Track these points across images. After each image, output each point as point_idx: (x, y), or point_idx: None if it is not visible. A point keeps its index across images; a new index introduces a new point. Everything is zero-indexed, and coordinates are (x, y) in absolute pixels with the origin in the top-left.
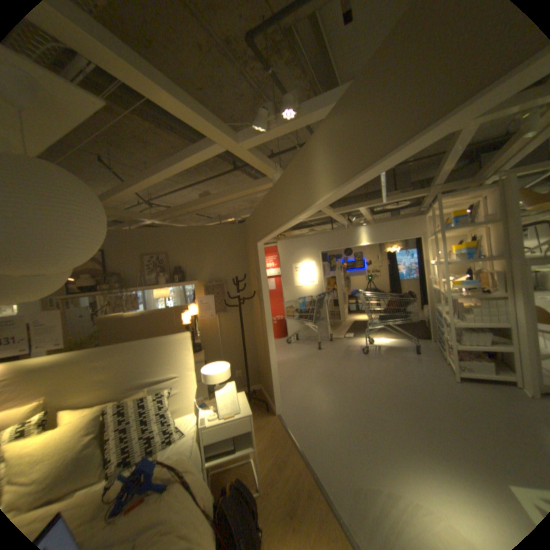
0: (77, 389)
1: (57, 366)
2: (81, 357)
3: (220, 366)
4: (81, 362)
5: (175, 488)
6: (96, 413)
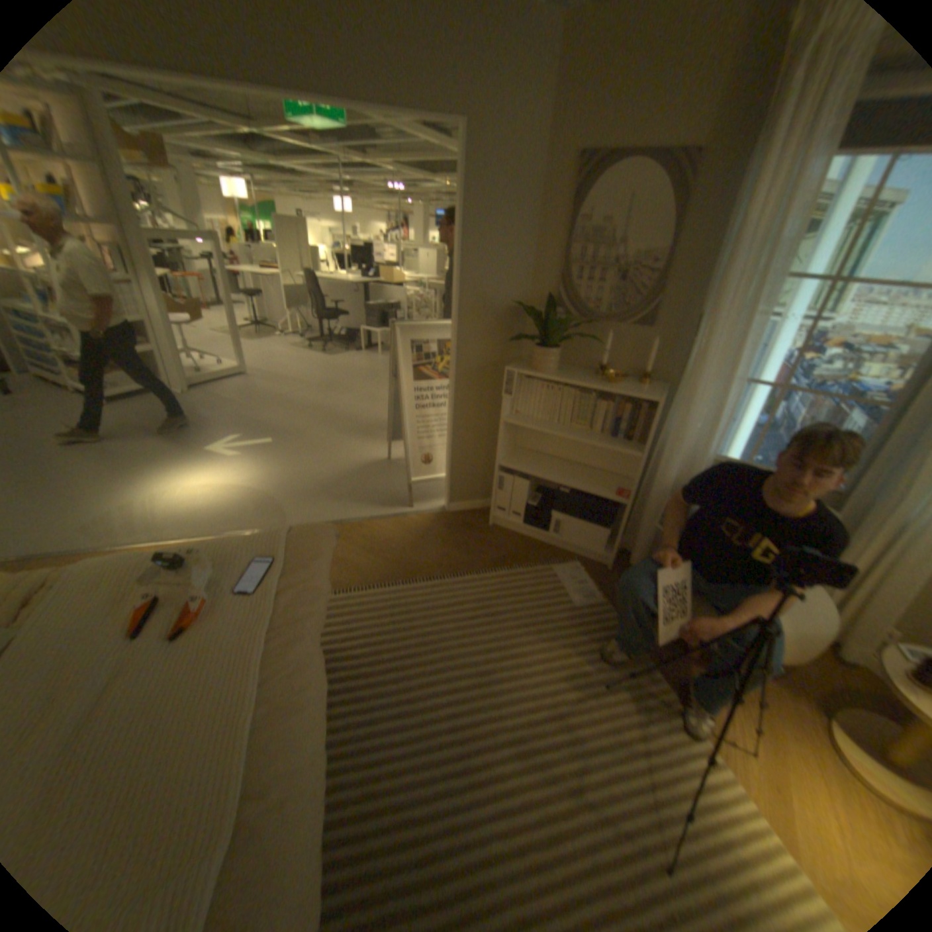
0: None
1: None
2: None
3: None
4: None
5: None
6: None
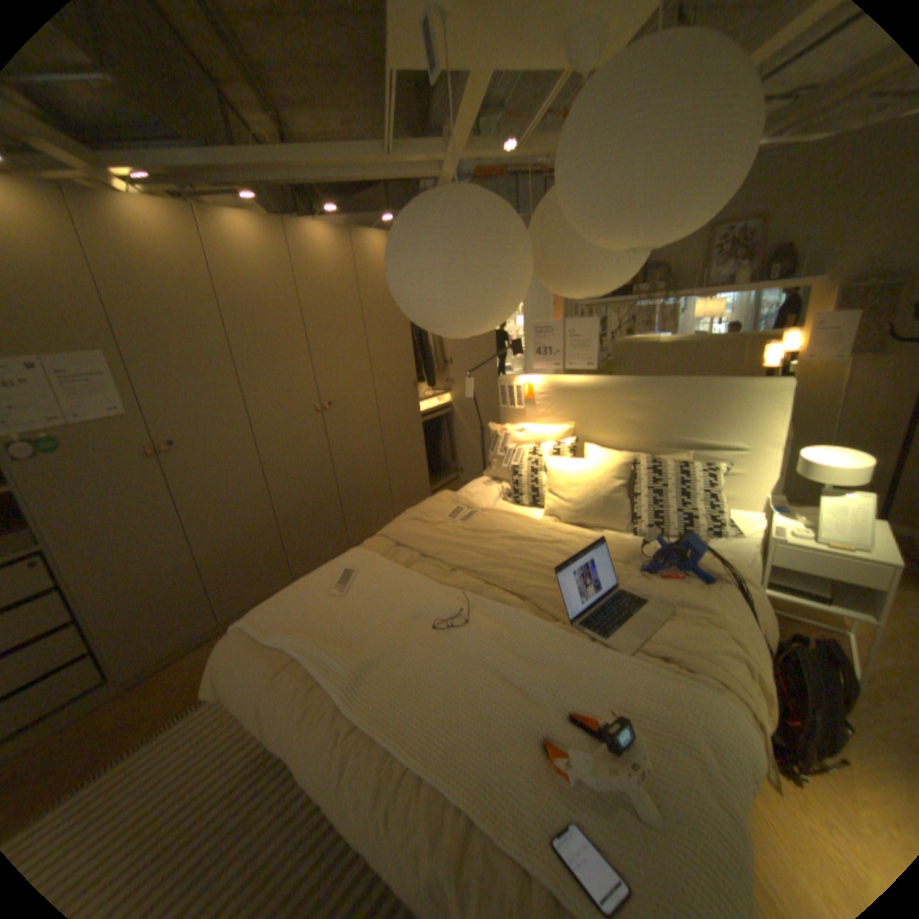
0: (605, 424)
1: (589, 390)
2: (616, 385)
3: (847, 457)
4: (615, 391)
5: (730, 589)
6: (627, 459)
